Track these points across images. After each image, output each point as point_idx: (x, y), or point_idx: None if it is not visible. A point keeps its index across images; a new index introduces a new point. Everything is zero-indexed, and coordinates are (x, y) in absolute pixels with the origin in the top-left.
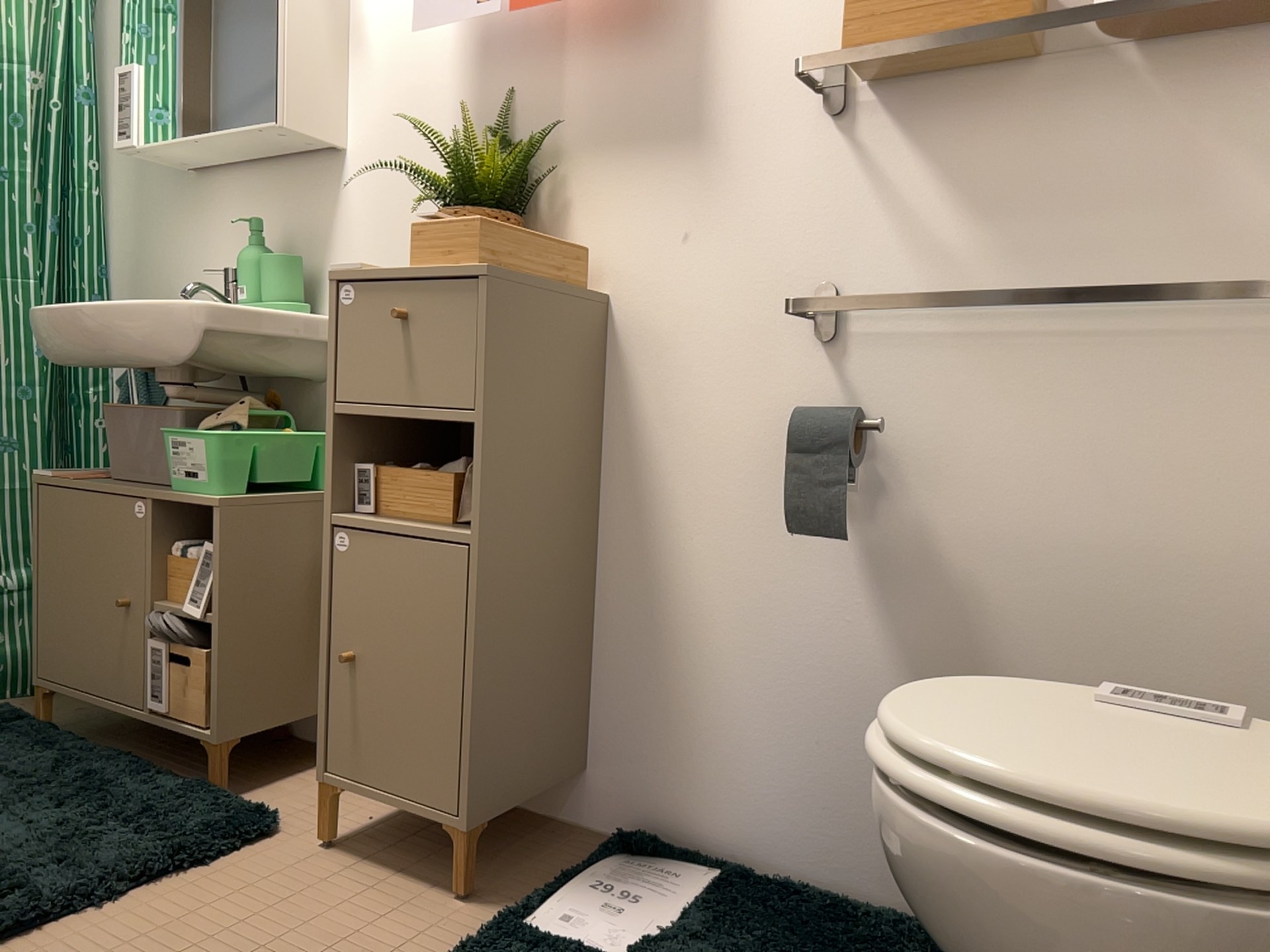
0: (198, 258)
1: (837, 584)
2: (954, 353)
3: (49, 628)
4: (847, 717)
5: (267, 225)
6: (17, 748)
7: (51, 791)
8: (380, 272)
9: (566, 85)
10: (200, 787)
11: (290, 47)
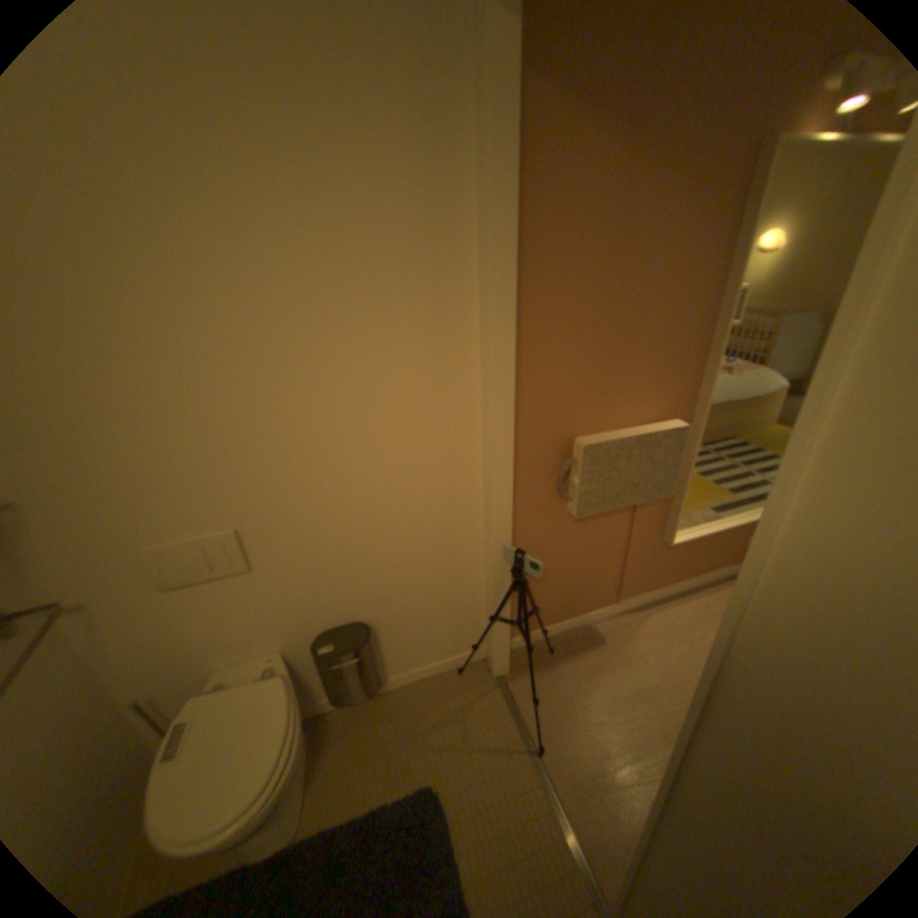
0: None
1: None
2: None
3: None
4: None
5: None
6: None
7: None
8: None
9: None
10: None
11: None
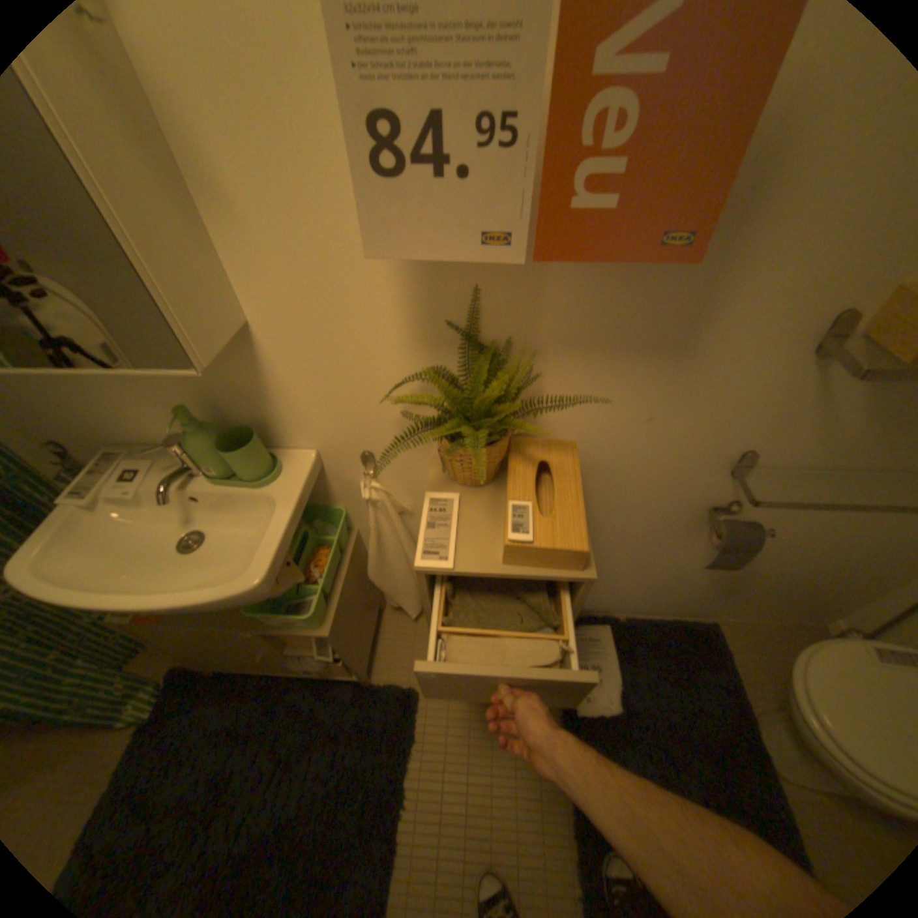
0: (80, 400)
1: (690, 553)
2: (813, 481)
3: (188, 661)
4: (675, 583)
5: (165, 380)
6: (227, 713)
7: (290, 741)
8: (478, 573)
9: (548, 288)
10: (363, 695)
11: (148, 262)
